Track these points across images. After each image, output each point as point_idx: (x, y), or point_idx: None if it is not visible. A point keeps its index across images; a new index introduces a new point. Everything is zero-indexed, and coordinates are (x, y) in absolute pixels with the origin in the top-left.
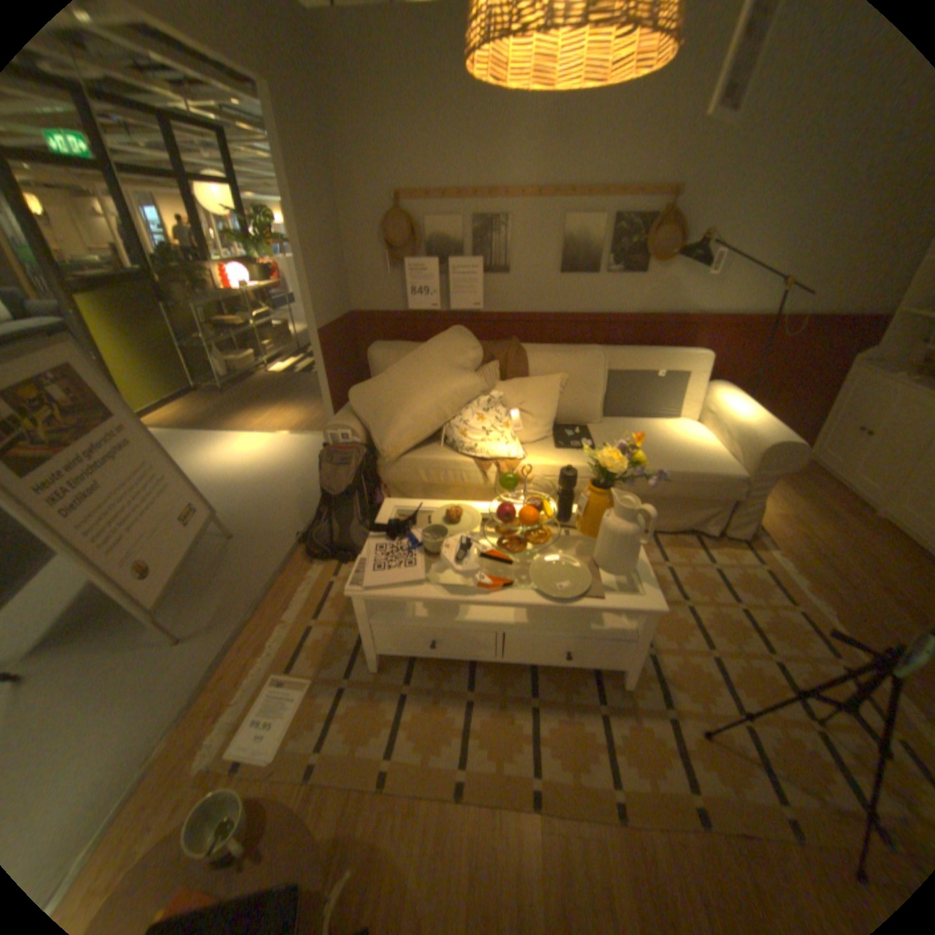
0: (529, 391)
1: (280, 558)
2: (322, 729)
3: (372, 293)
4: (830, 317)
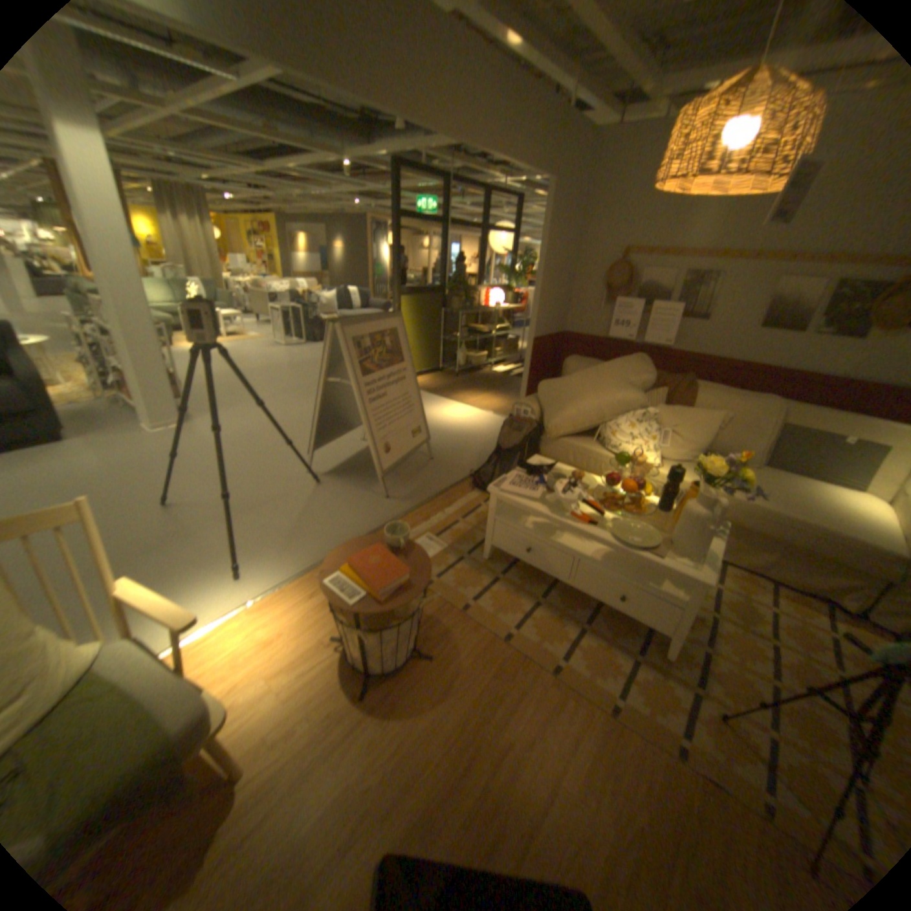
0: (687, 418)
1: (456, 480)
2: (444, 569)
3: (584, 320)
4: None
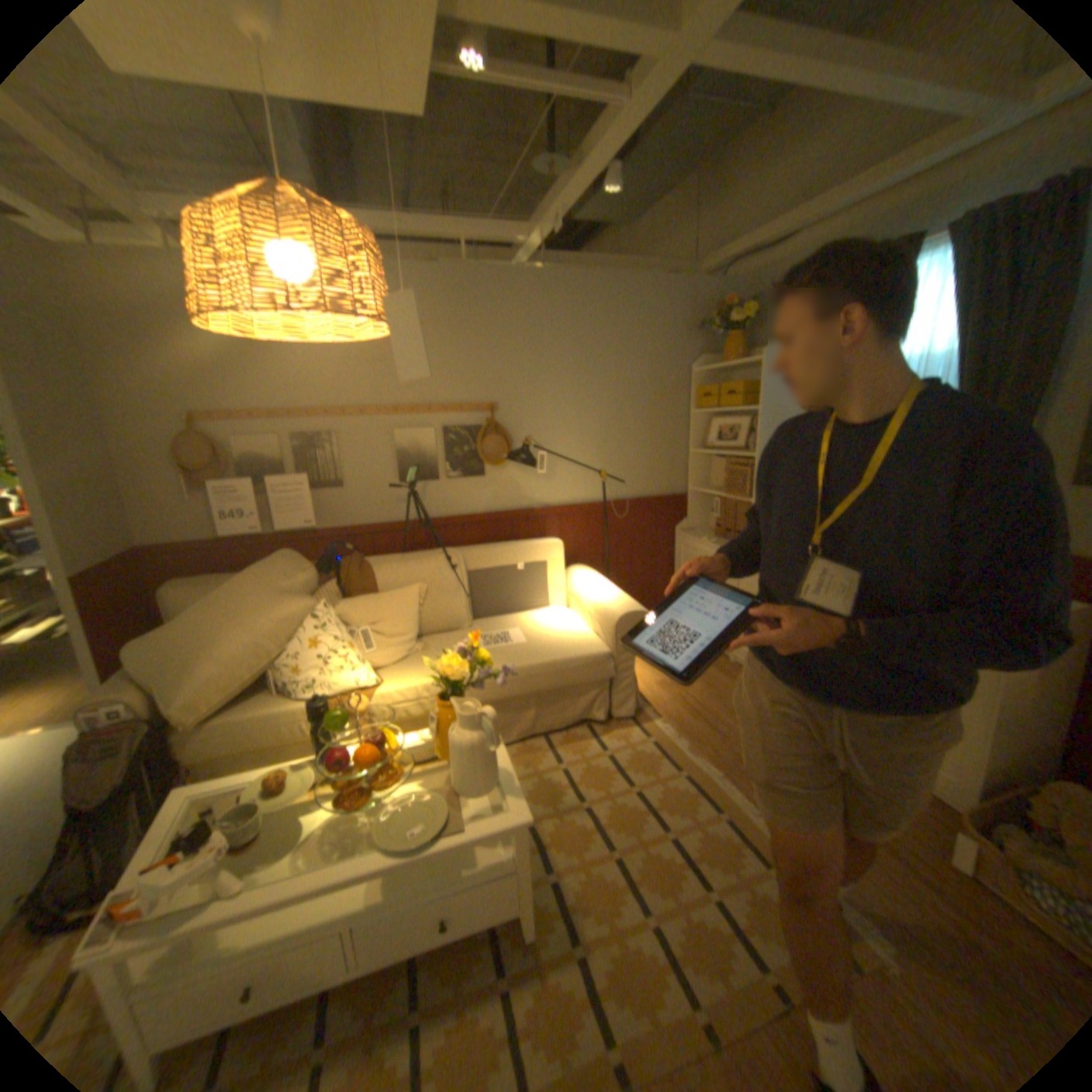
0: (378, 607)
1: None
2: None
3: (165, 522)
4: (645, 498)
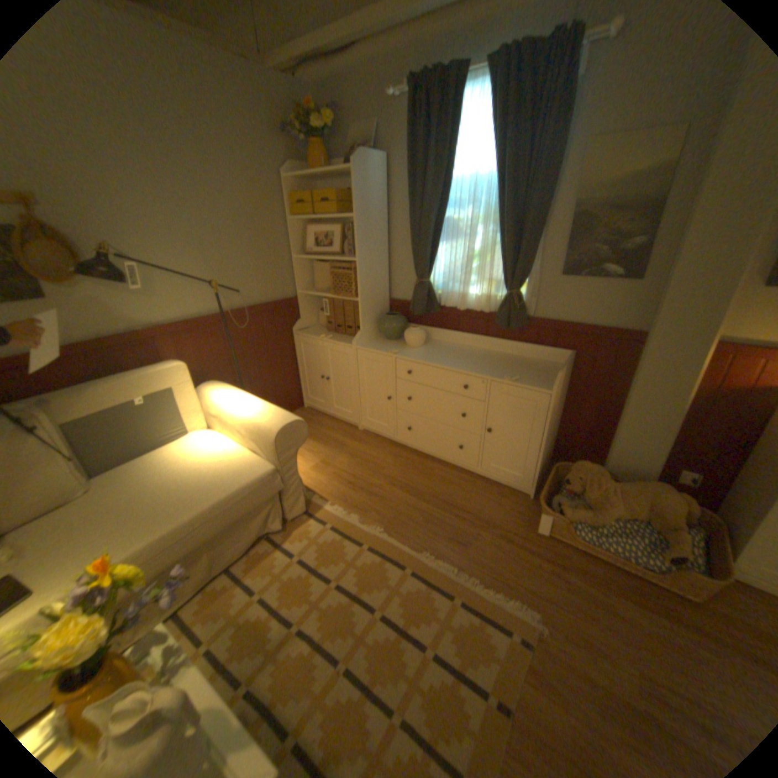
0: None
1: None
2: None
3: None
4: (261, 305)
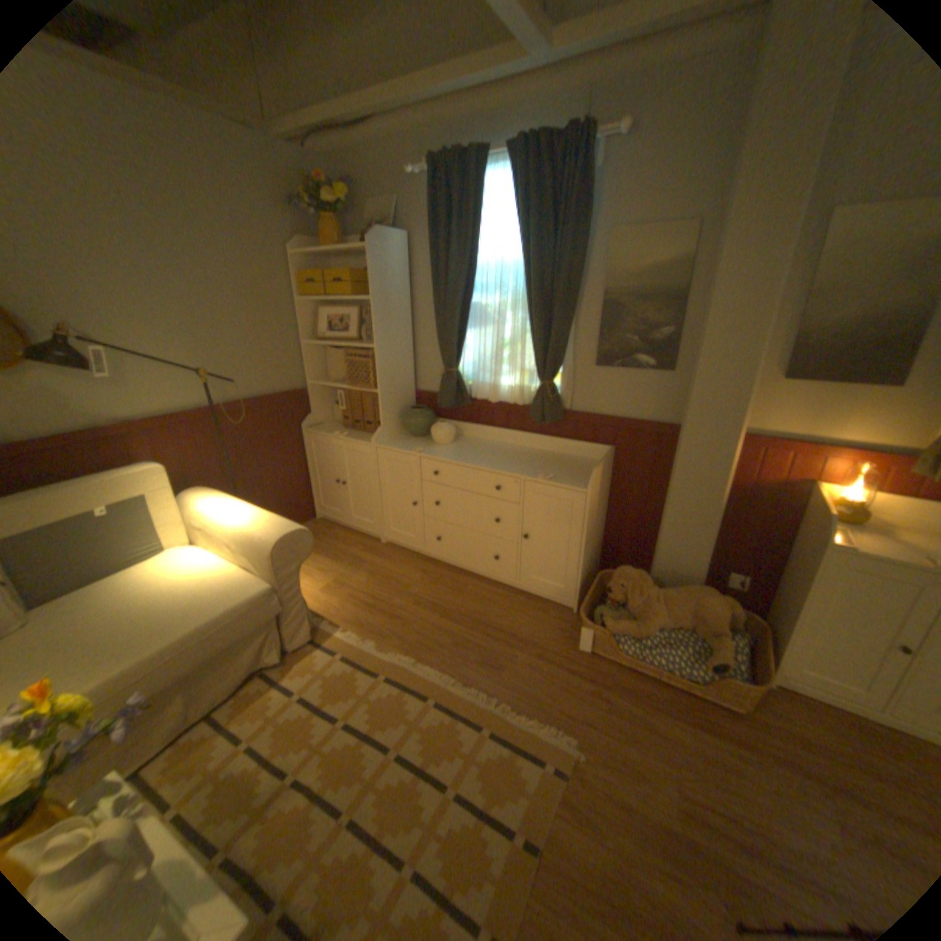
0: None
1: None
2: None
3: None
4: (262, 397)
